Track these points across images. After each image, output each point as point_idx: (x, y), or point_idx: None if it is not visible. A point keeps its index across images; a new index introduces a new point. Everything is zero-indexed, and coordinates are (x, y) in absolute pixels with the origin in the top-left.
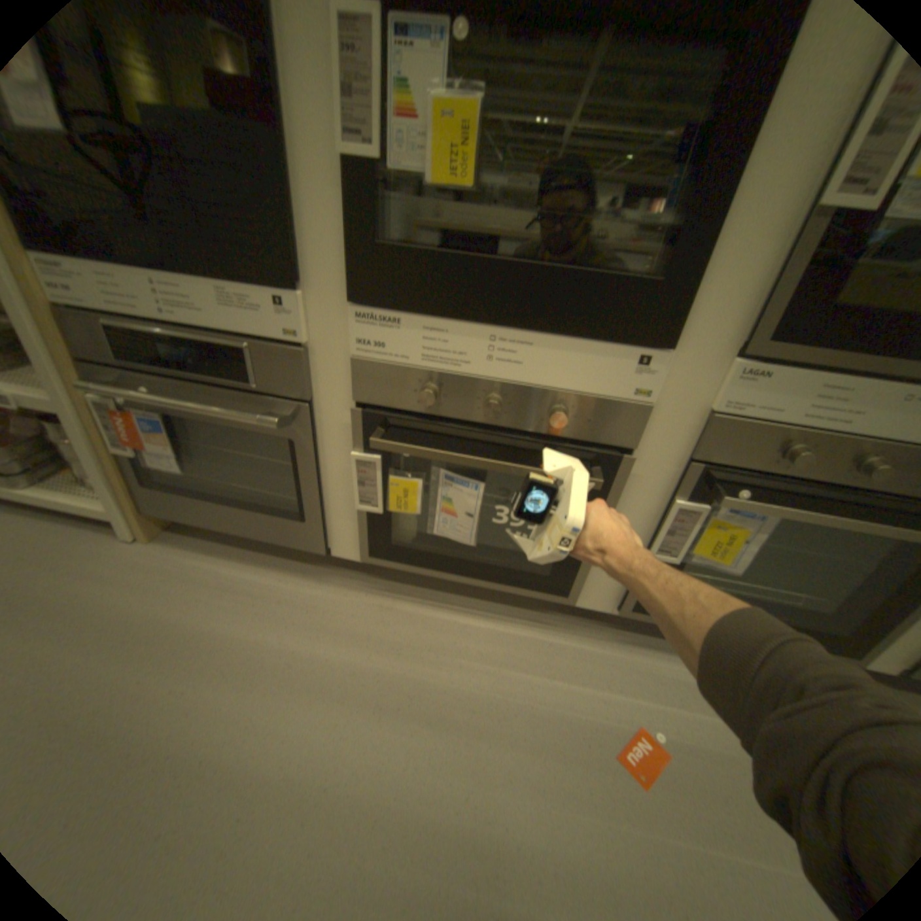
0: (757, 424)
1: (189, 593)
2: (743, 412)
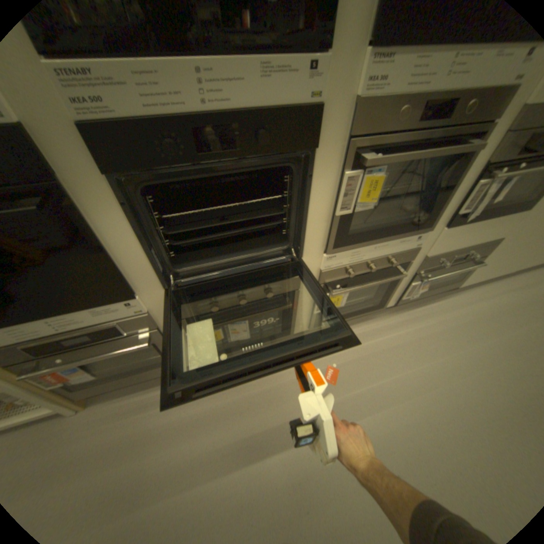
0: (335, 269)
1: (127, 419)
2: (330, 268)
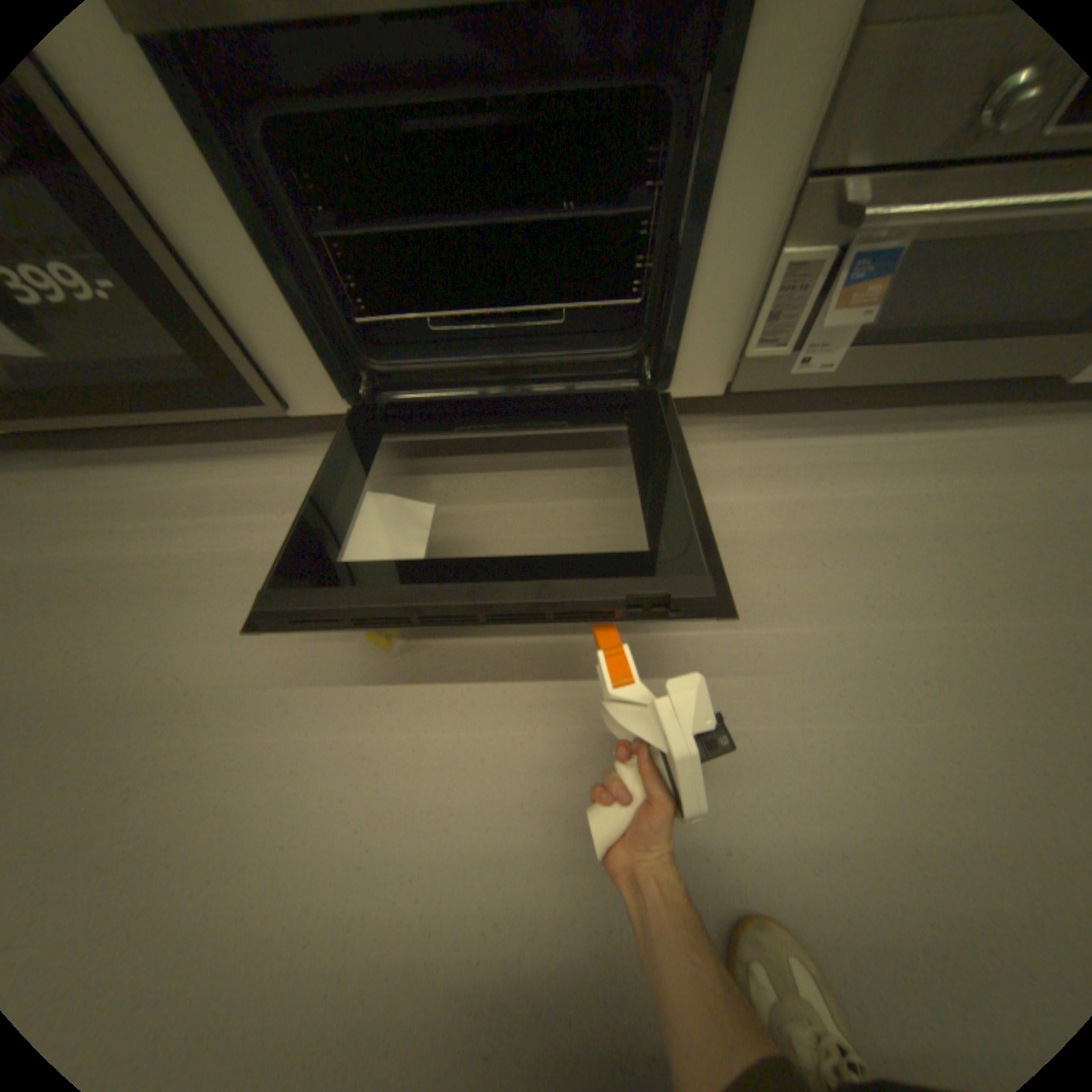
0: None
1: None
2: None
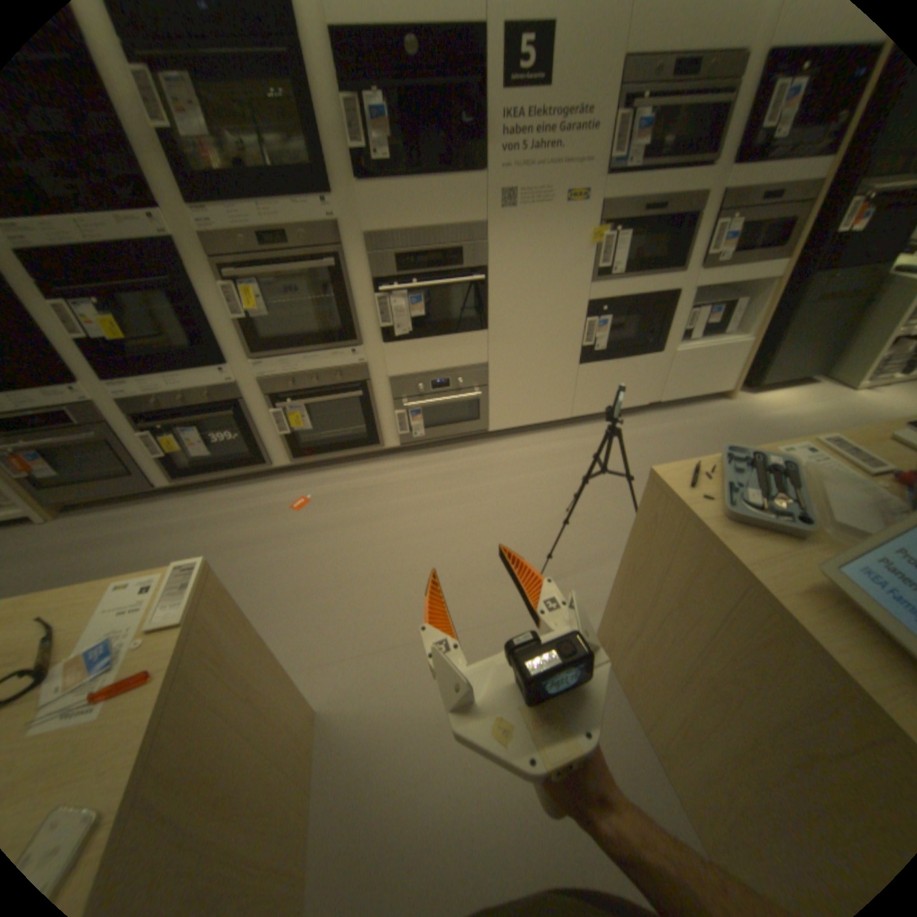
0: (270, 381)
1: (87, 530)
2: (263, 378)
